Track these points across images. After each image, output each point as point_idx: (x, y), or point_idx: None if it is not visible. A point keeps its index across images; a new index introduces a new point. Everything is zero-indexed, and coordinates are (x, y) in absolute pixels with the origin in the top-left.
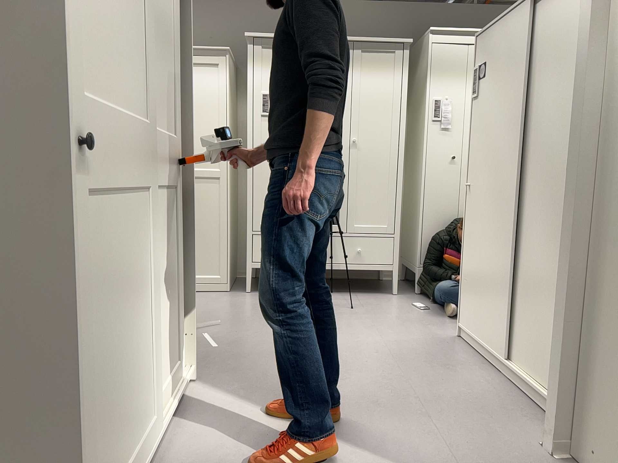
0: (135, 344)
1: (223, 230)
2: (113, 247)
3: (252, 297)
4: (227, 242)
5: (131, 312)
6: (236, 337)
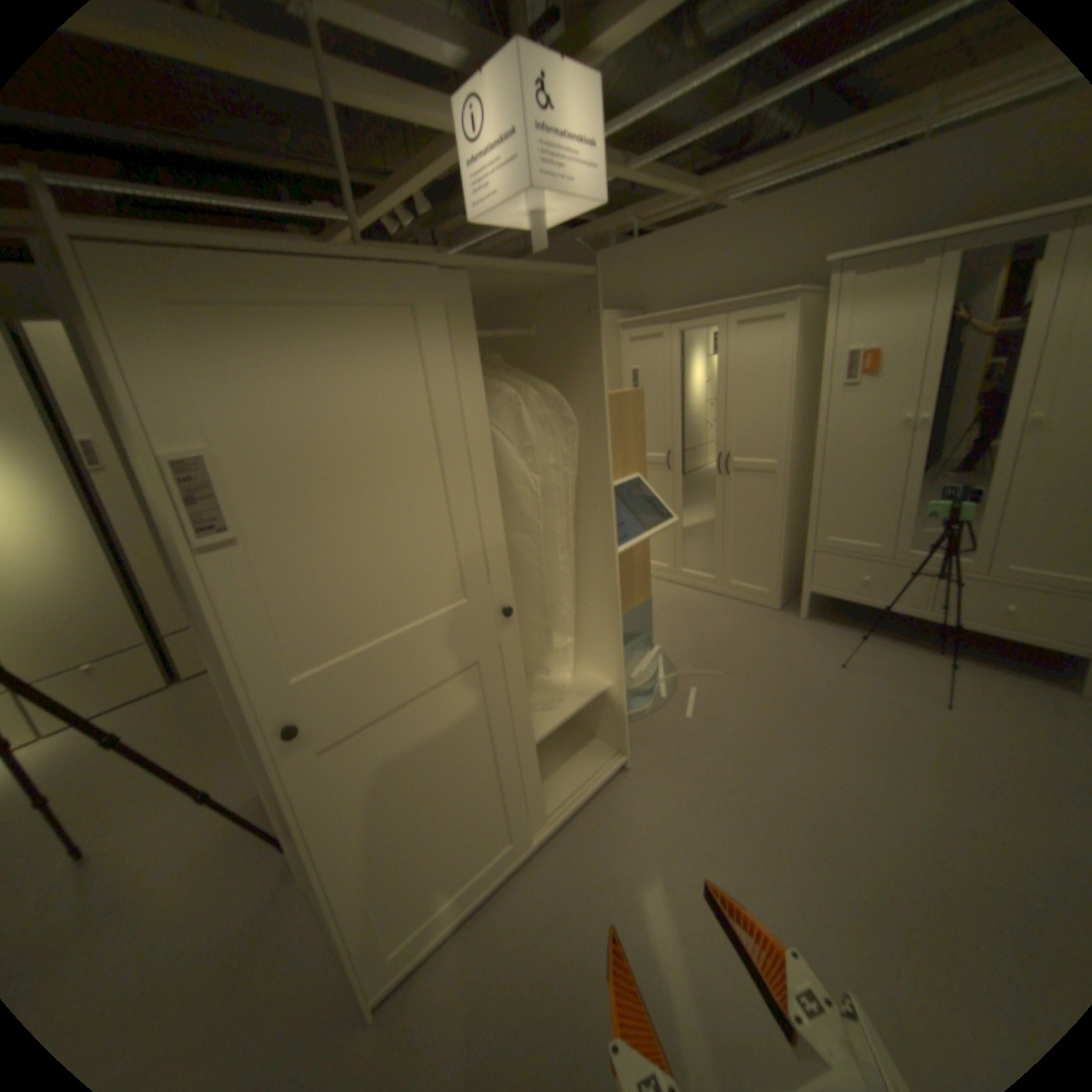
0: (470, 798)
1: (775, 539)
2: (405, 748)
3: (802, 630)
4: (780, 554)
5: (456, 779)
6: (724, 708)
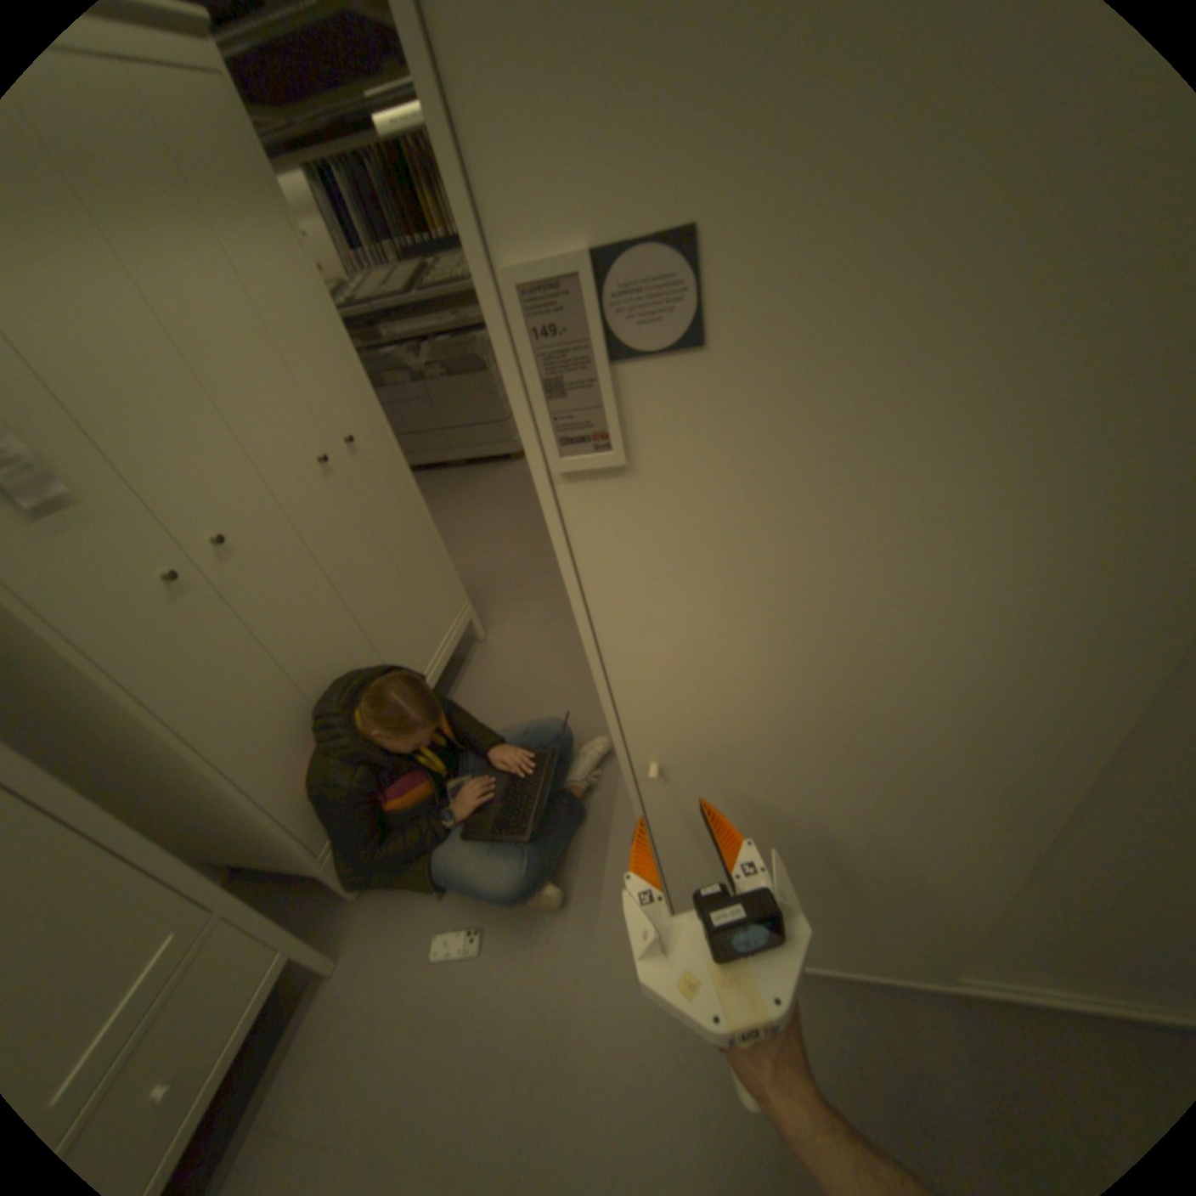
0: None
1: None
2: None
3: None
4: None
5: None
6: None
